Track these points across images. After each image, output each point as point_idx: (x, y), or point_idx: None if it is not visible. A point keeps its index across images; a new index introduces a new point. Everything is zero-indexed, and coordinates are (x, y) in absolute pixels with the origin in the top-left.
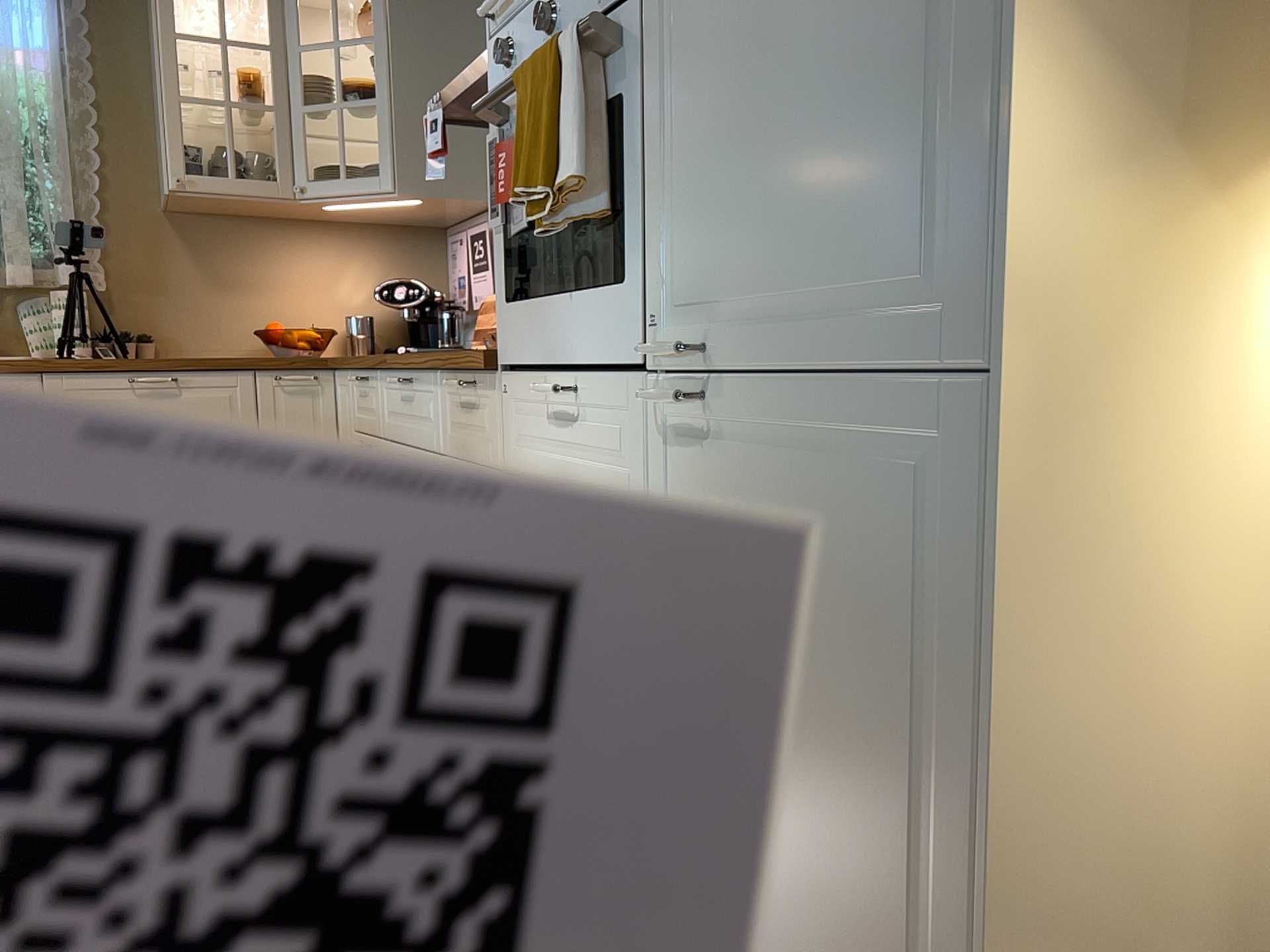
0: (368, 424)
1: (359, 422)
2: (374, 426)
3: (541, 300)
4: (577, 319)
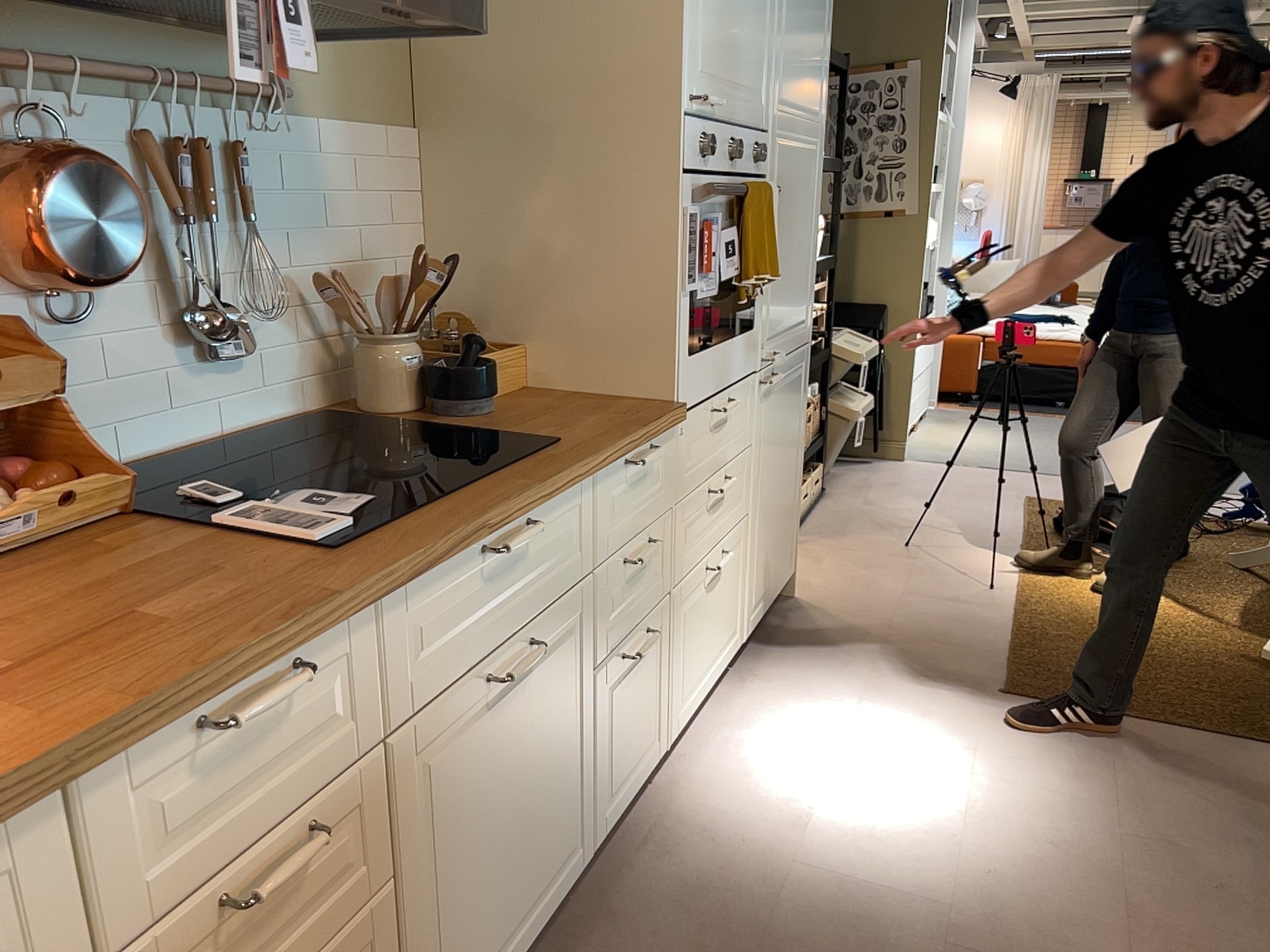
0: (280, 798)
1: (178, 878)
2: (330, 758)
3: (708, 348)
4: (733, 355)
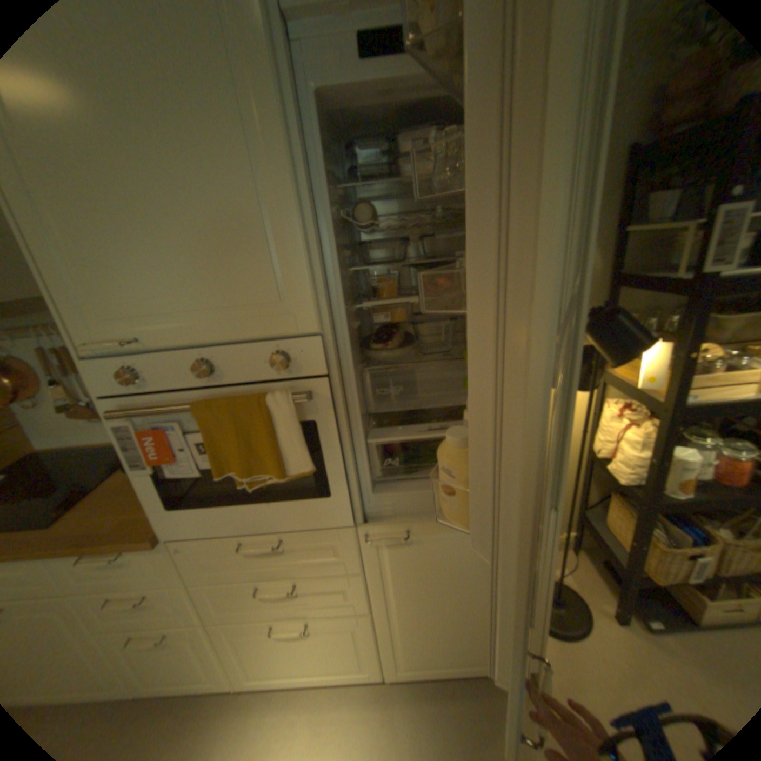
0: None
1: None
2: None
3: (212, 507)
4: (270, 515)
